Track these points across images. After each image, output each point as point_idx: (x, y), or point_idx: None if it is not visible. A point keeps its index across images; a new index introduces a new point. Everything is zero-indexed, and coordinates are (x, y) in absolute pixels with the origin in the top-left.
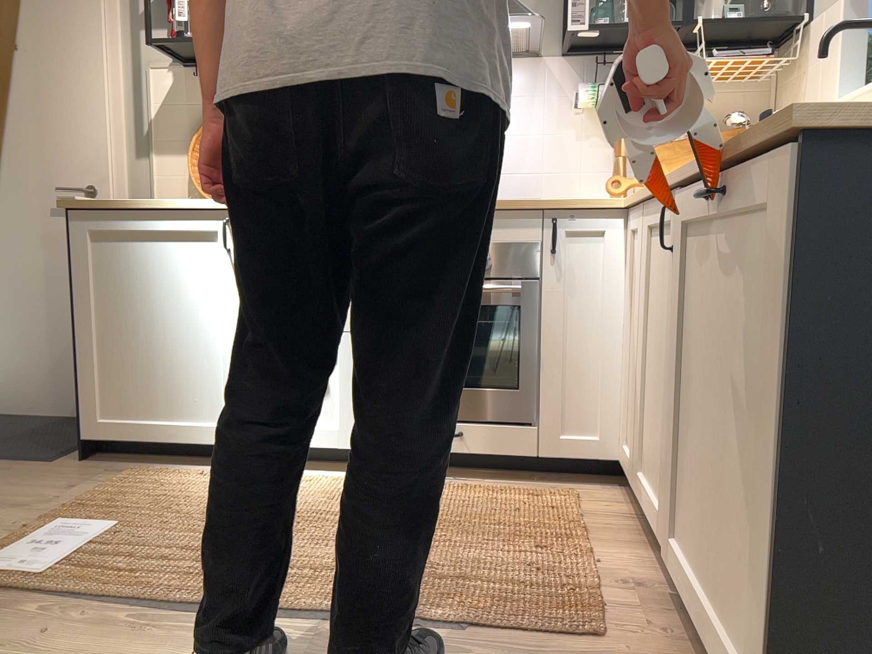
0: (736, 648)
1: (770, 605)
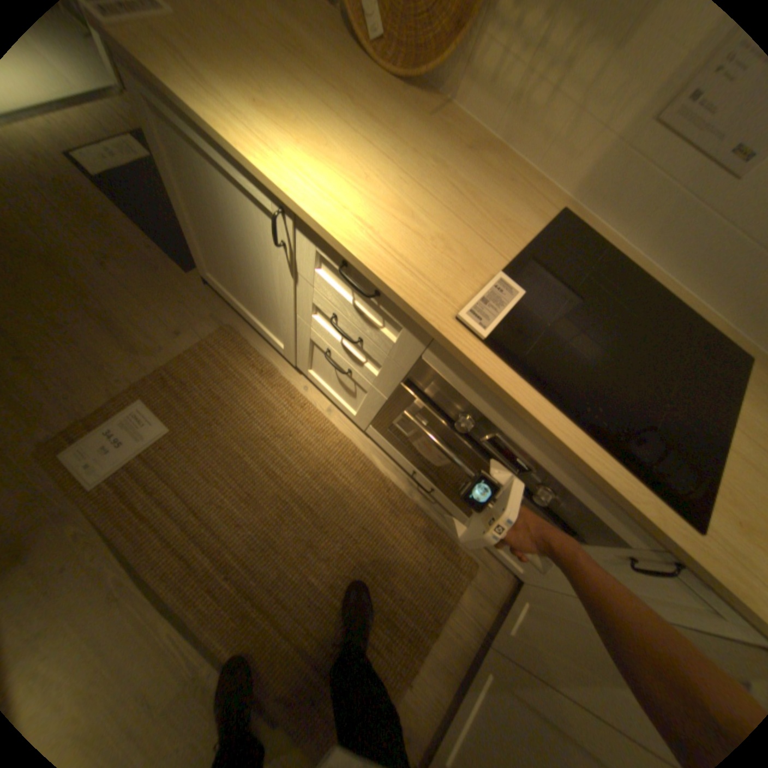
0: None
1: None
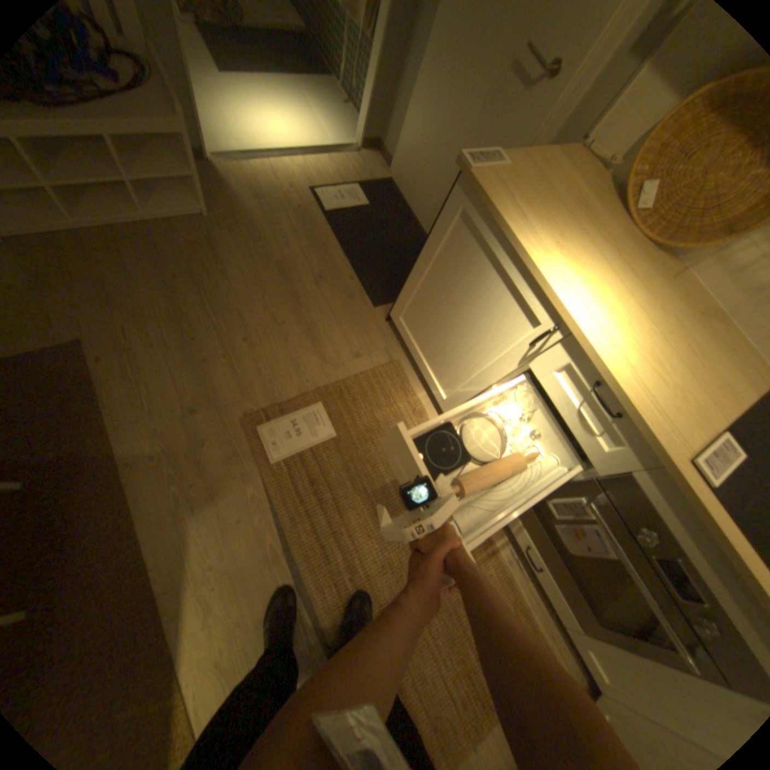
0: None
1: None
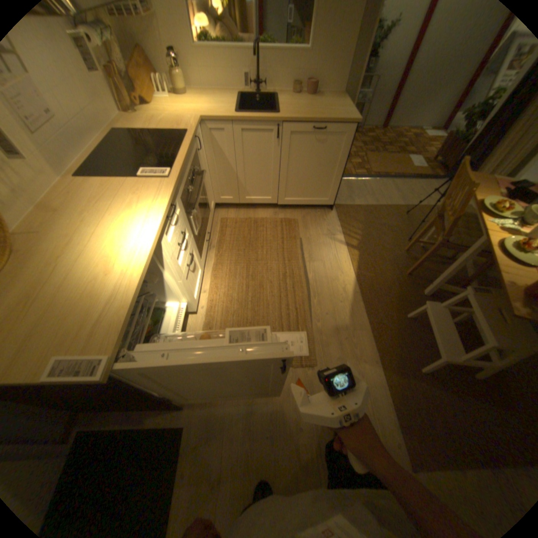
0: (316, 200)
1: (331, 189)
